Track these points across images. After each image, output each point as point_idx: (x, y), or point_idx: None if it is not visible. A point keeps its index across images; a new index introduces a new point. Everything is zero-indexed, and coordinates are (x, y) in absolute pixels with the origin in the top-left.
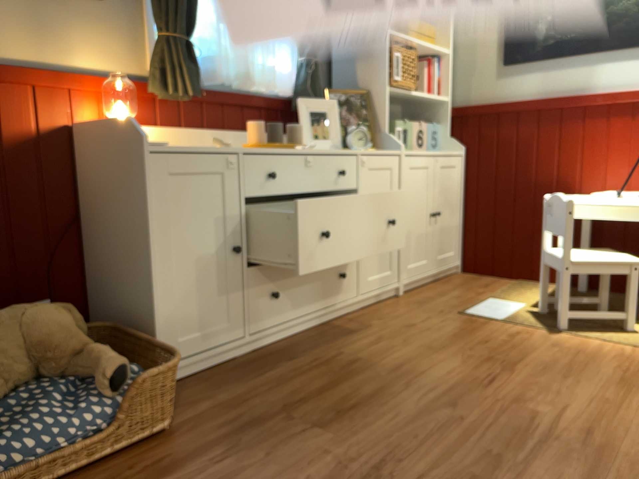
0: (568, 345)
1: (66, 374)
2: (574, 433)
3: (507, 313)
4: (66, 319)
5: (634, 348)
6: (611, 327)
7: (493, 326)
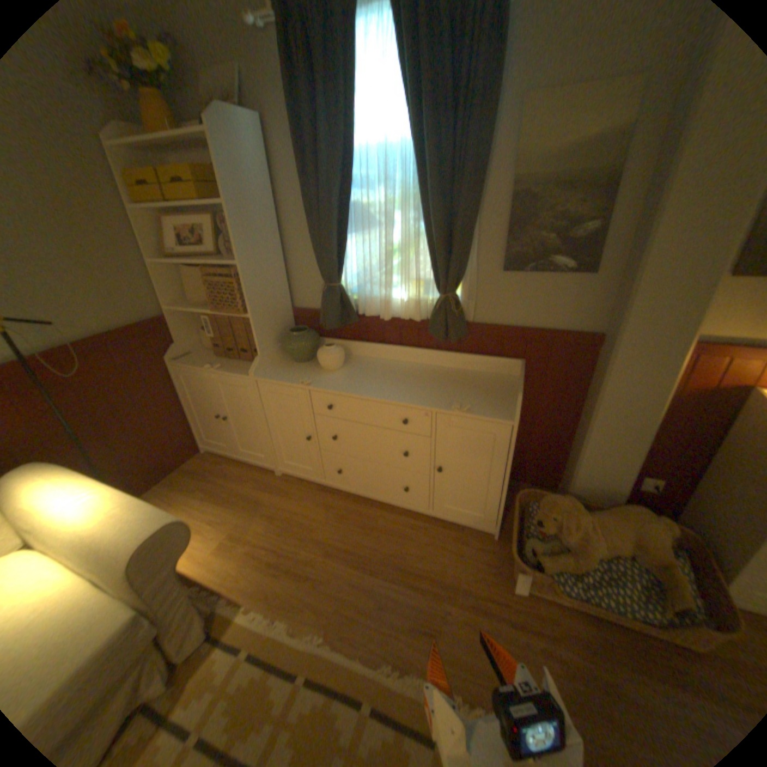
0: None
1: (653, 571)
2: None
3: None
4: (669, 539)
5: None
6: None
7: None
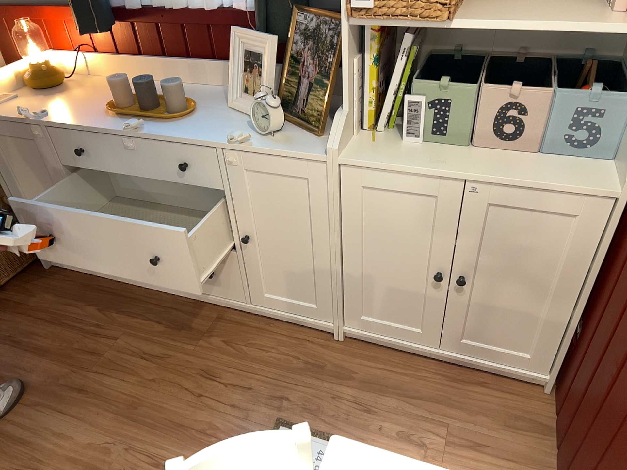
0: None
1: None
2: None
3: None
4: None
5: None
6: None
7: None
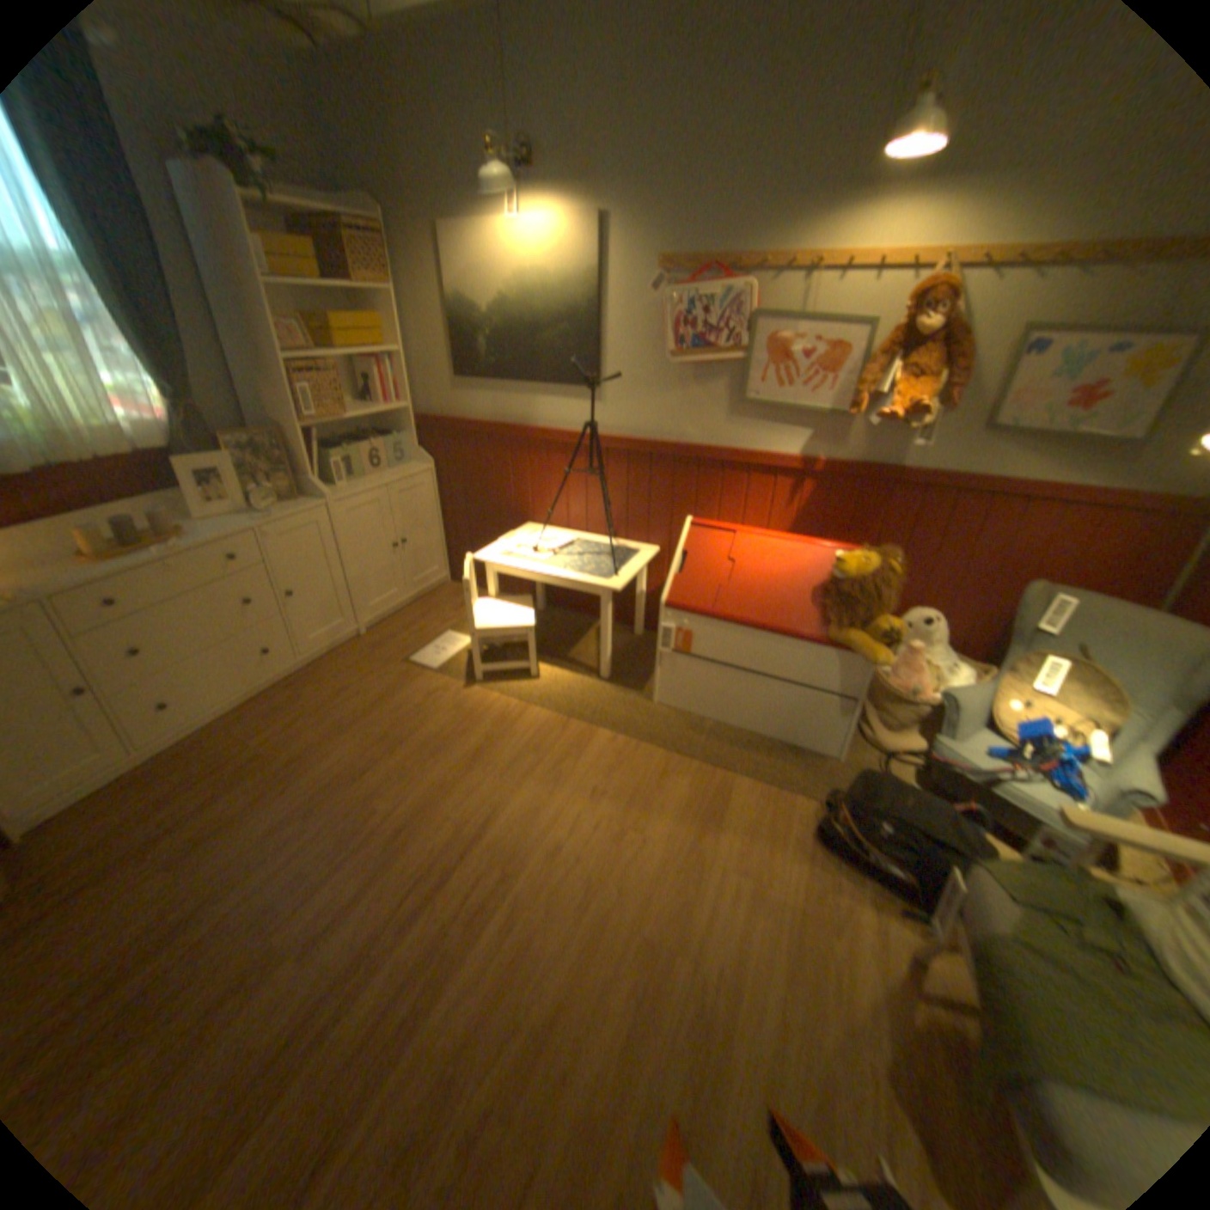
0: (466, 704)
1: None
2: (386, 832)
3: (446, 658)
4: None
5: (517, 702)
6: (520, 672)
7: (419, 681)
